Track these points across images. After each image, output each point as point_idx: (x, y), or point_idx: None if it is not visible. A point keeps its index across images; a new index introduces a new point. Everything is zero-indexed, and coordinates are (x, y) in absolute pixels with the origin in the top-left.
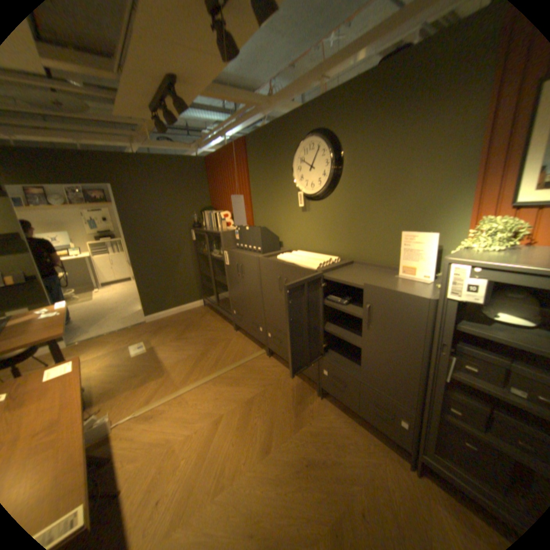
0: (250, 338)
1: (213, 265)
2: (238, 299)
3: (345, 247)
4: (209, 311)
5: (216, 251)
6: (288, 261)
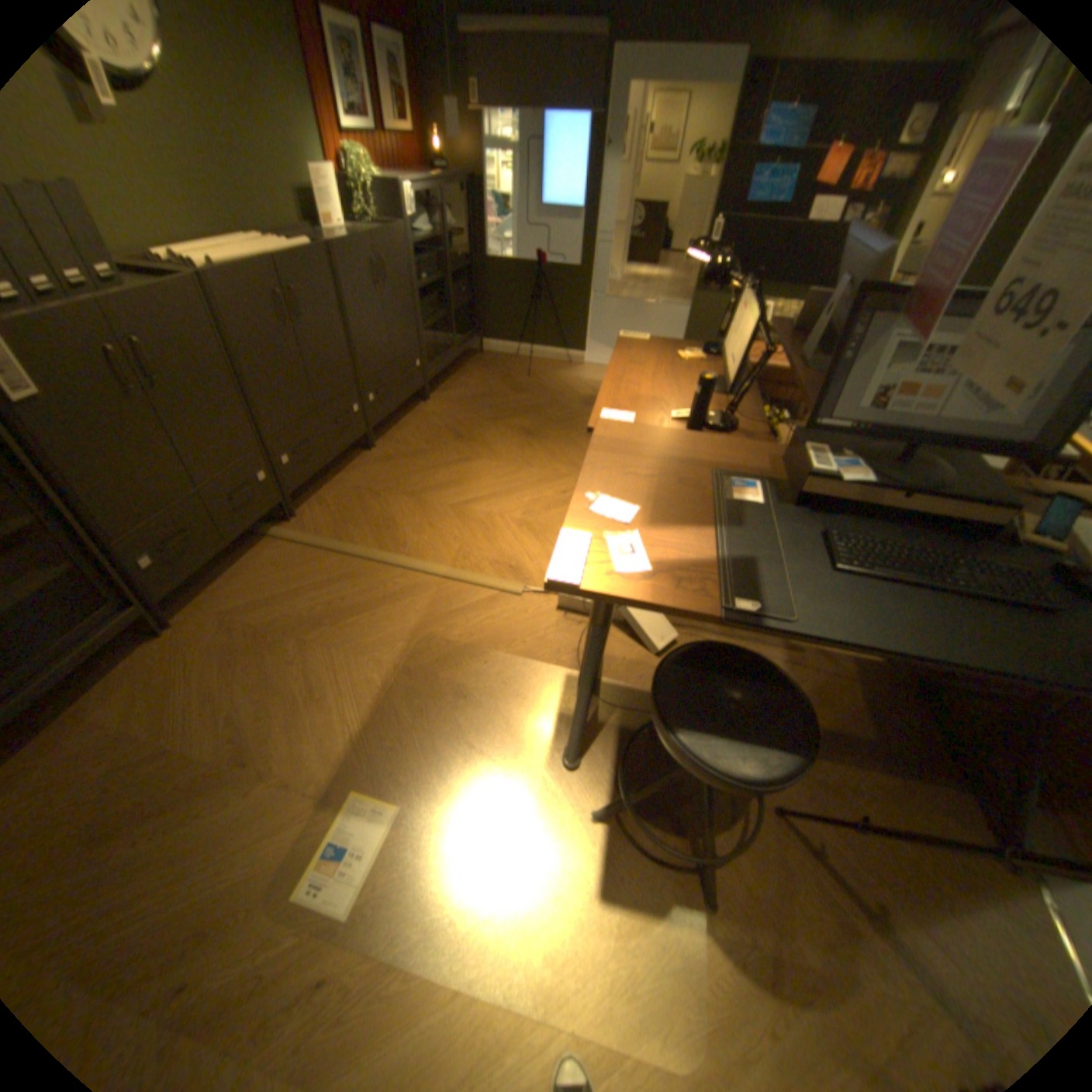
0: (212, 580)
1: None
2: (149, 489)
3: (226, 214)
4: None
5: None
6: (249, 256)
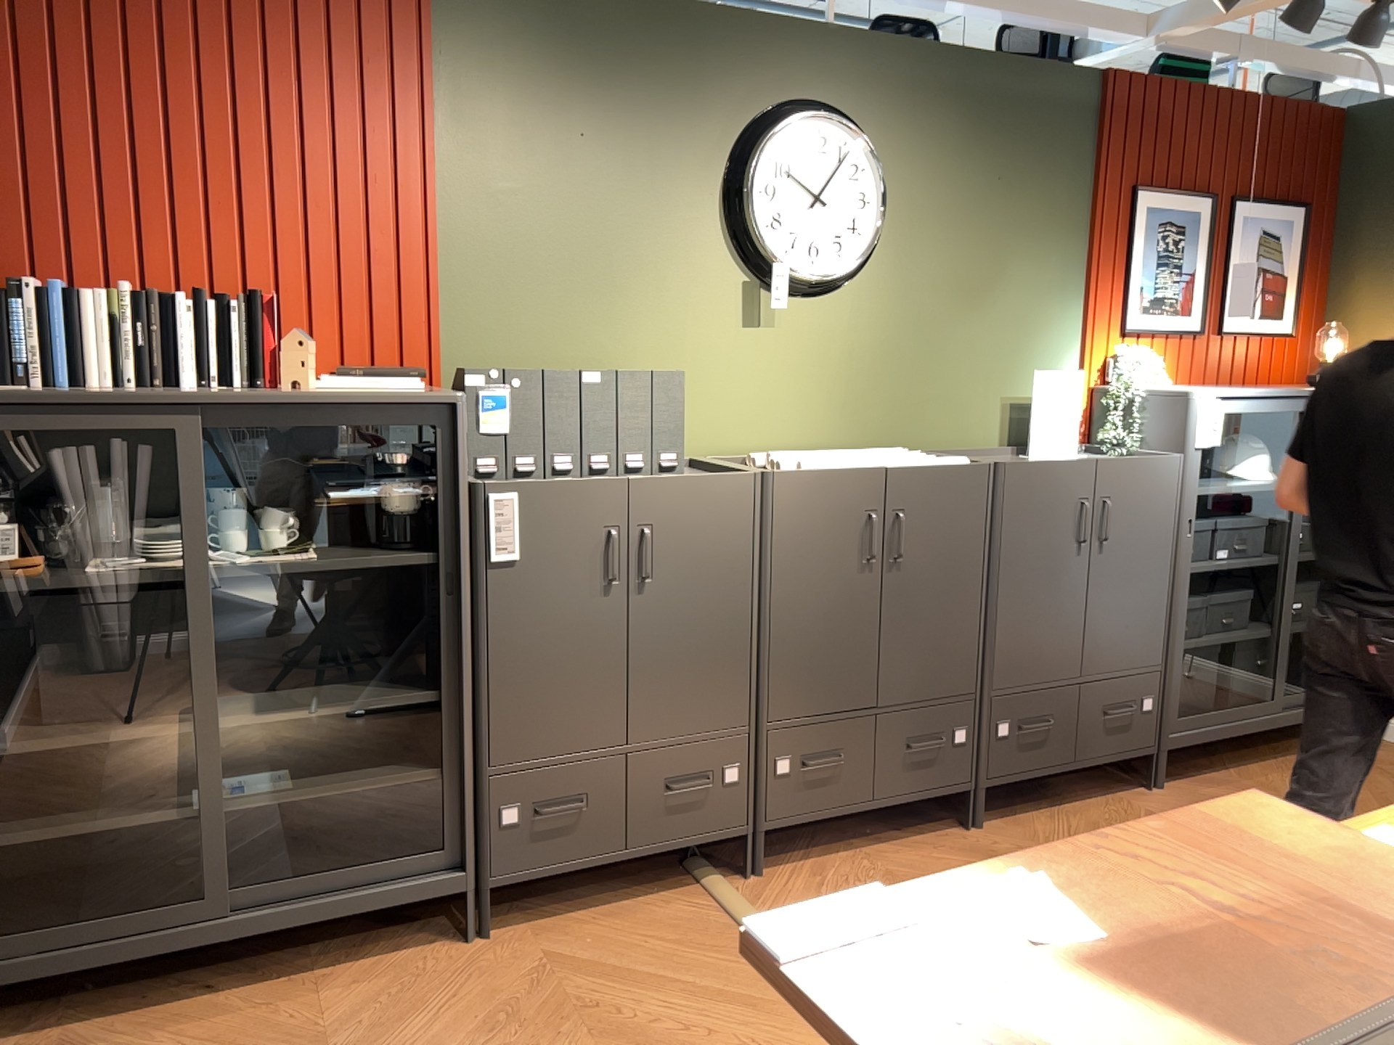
0: (582, 905)
1: (120, 652)
2: (566, 717)
3: (883, 422)
4: (48, 1036)
5: (158, 543)
6: (860, 466)
